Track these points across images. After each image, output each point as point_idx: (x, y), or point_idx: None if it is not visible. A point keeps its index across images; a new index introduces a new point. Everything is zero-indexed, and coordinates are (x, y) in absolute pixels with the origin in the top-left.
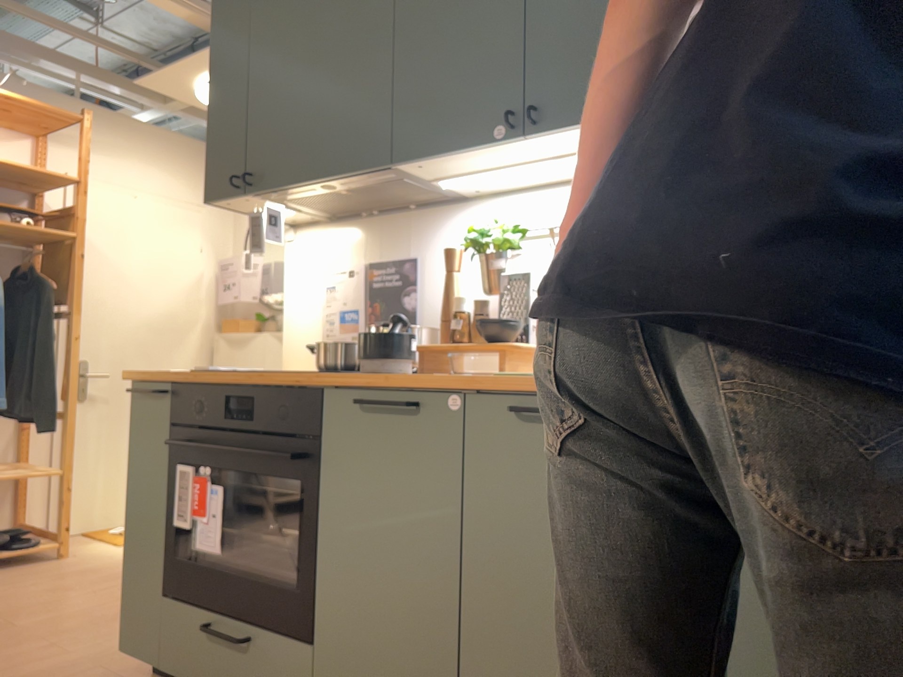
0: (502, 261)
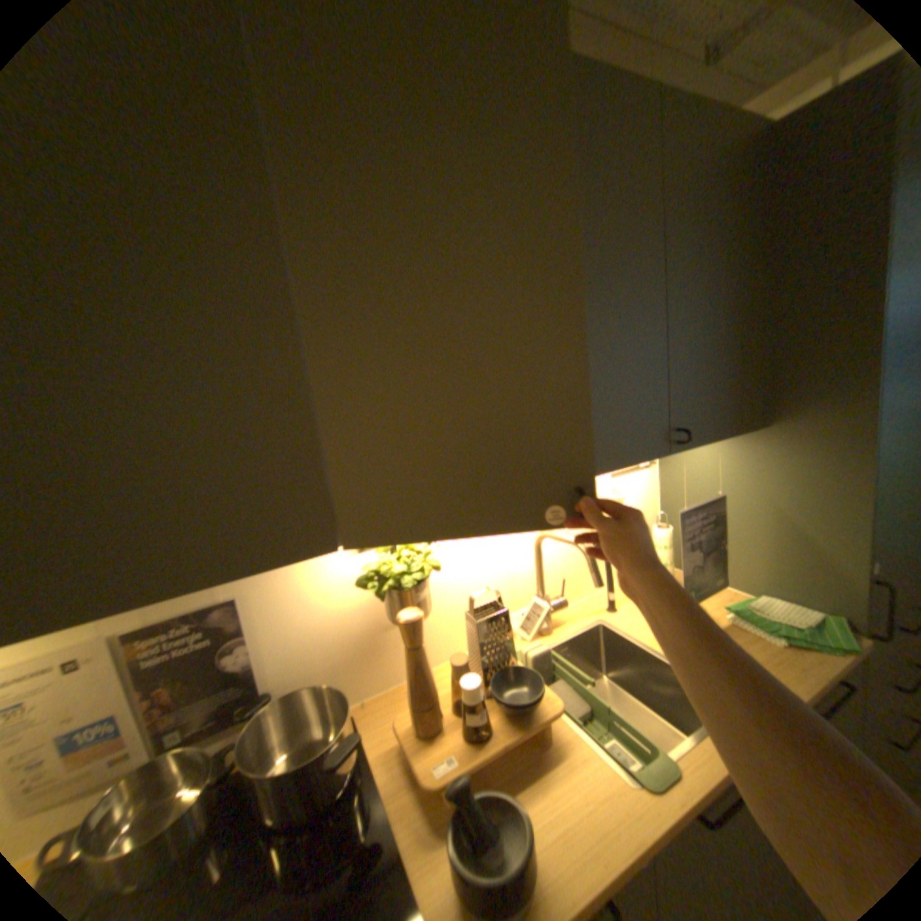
0: (426, 590)
